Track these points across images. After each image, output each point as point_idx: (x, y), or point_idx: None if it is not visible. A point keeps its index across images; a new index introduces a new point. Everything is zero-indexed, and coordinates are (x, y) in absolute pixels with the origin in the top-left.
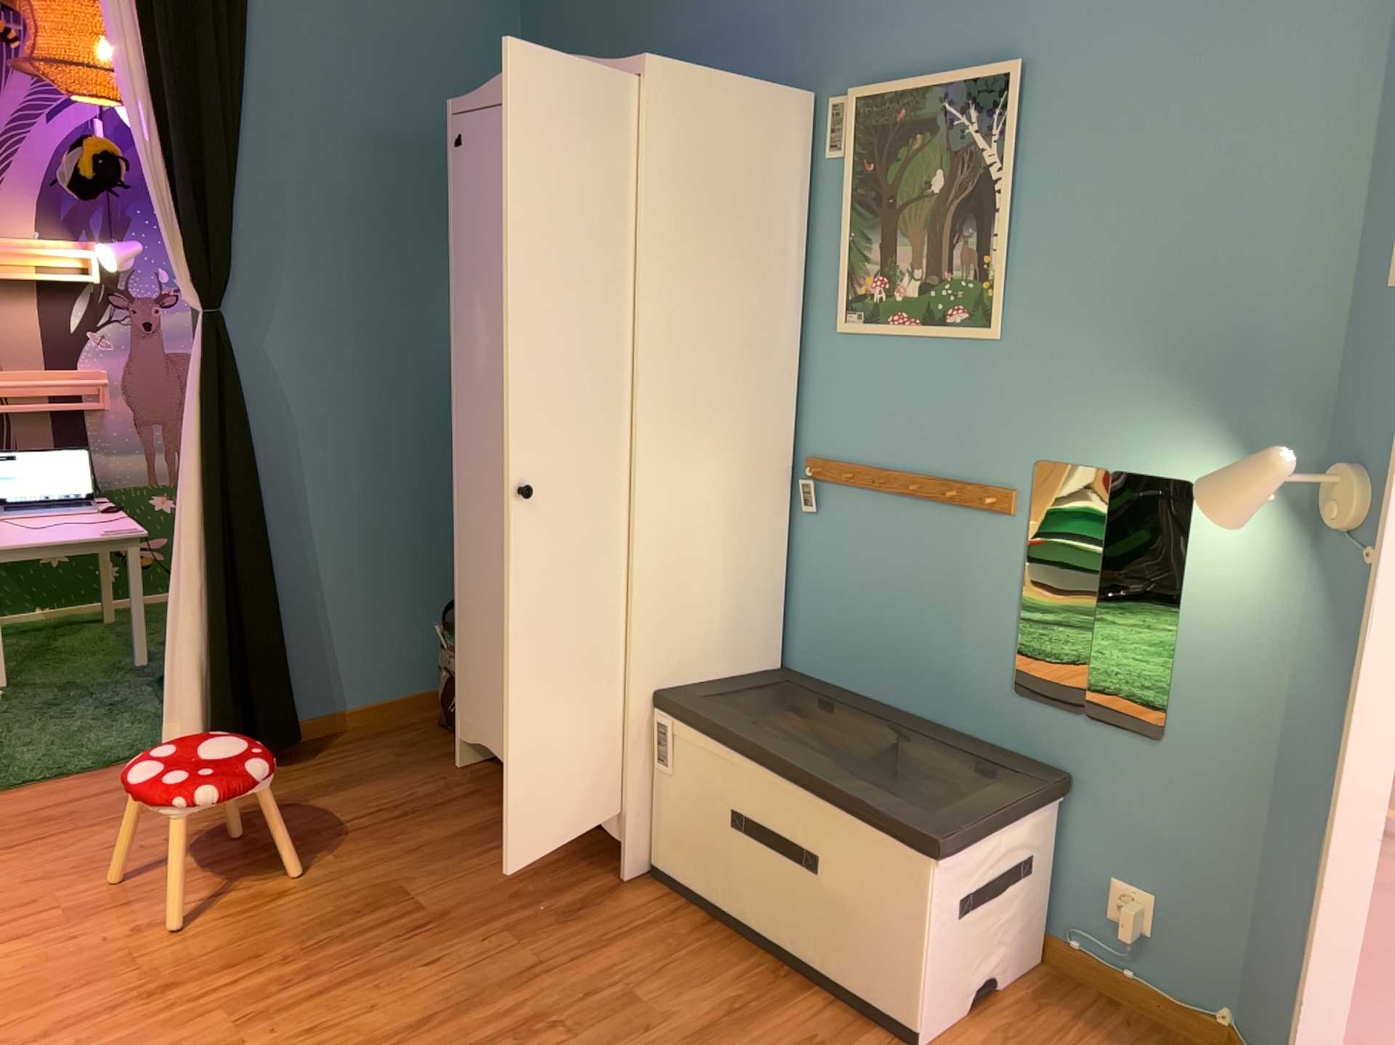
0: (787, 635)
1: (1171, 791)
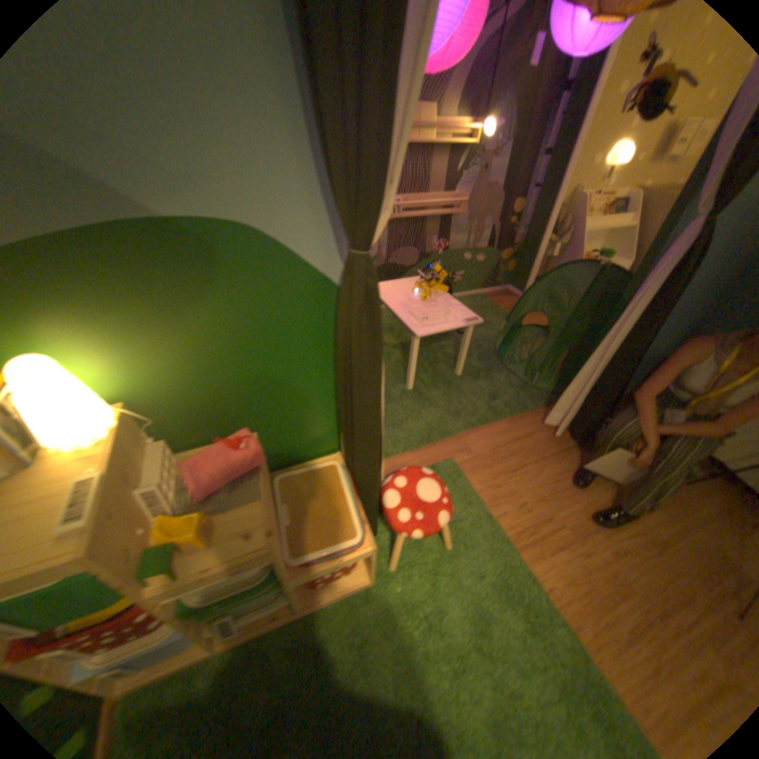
0: None
1: None
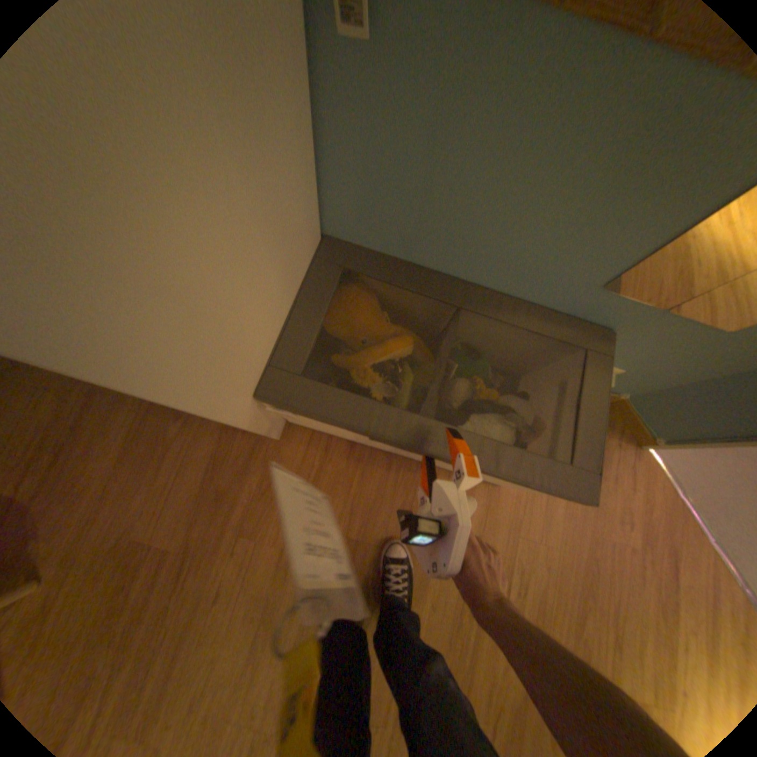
0: (323, 207)
1: (702, 349)
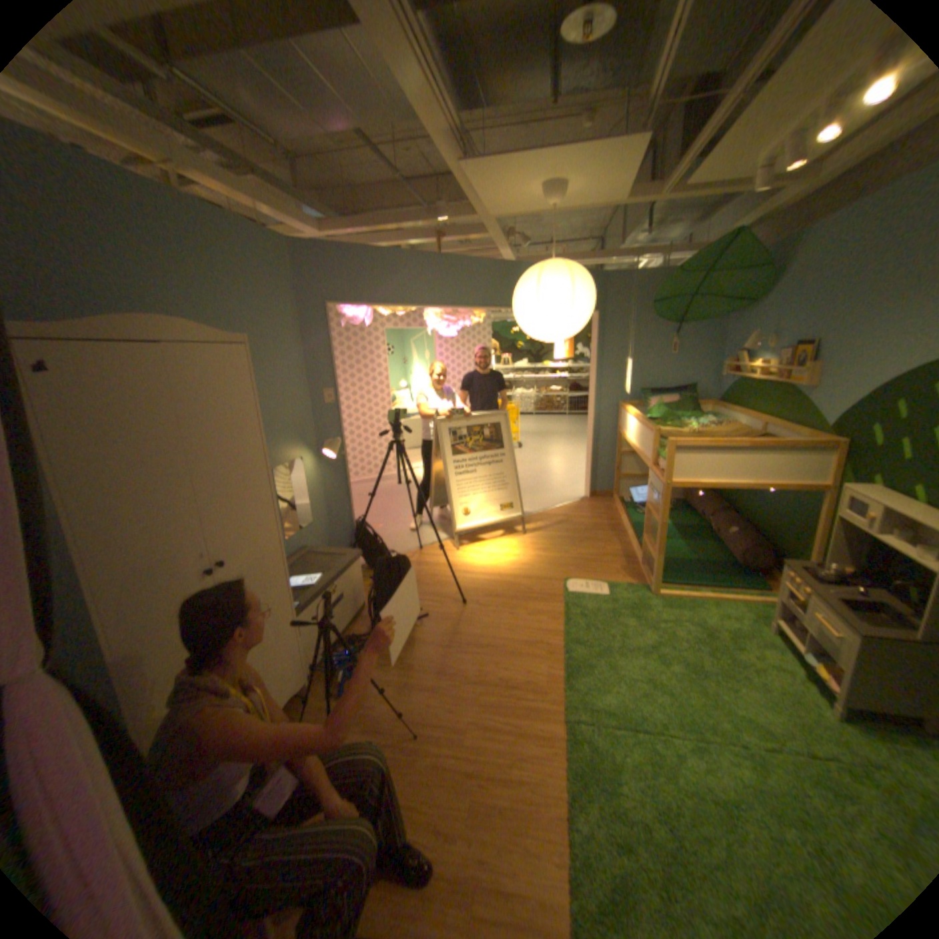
0: None
1: (315, 532)
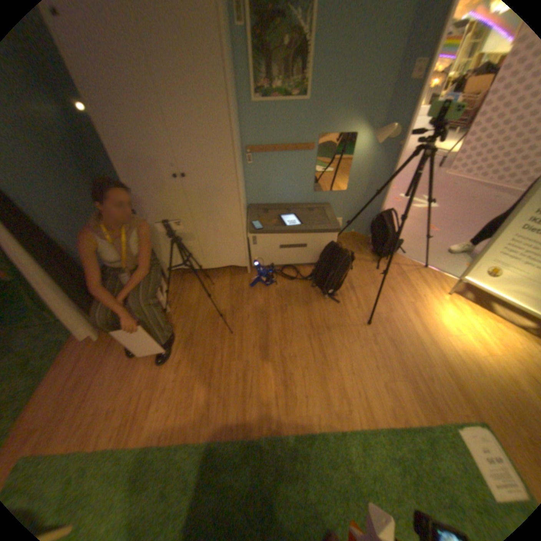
0: (246, 199)
1: (346, 199)
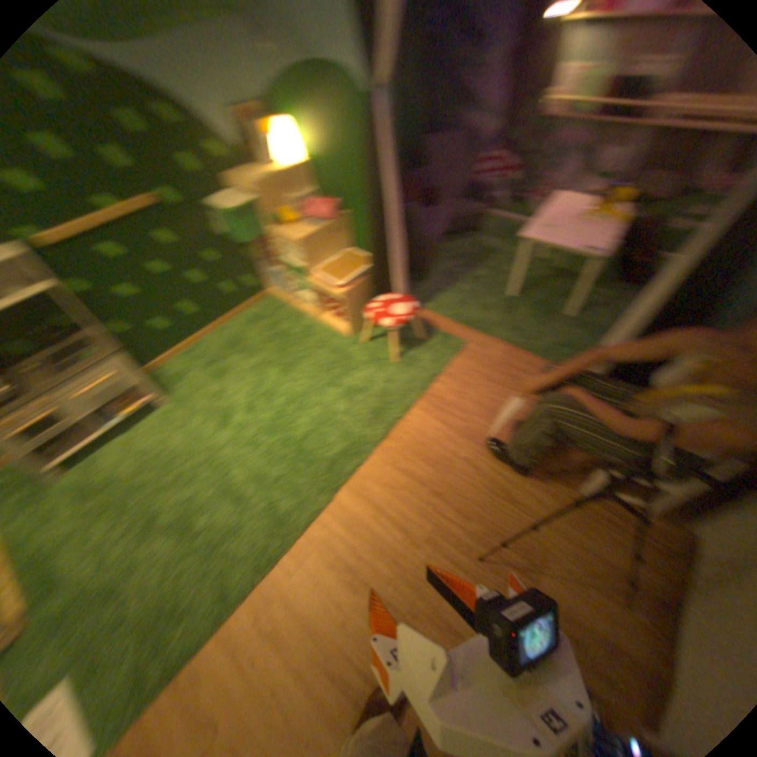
0: None
1: None
